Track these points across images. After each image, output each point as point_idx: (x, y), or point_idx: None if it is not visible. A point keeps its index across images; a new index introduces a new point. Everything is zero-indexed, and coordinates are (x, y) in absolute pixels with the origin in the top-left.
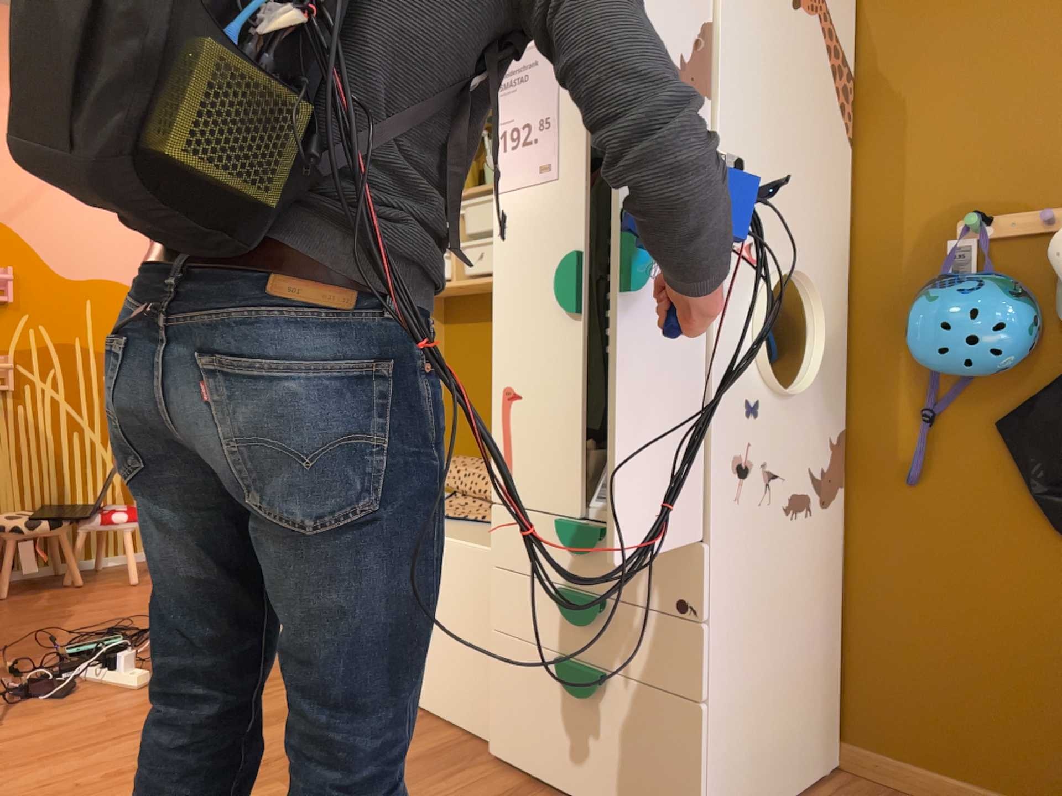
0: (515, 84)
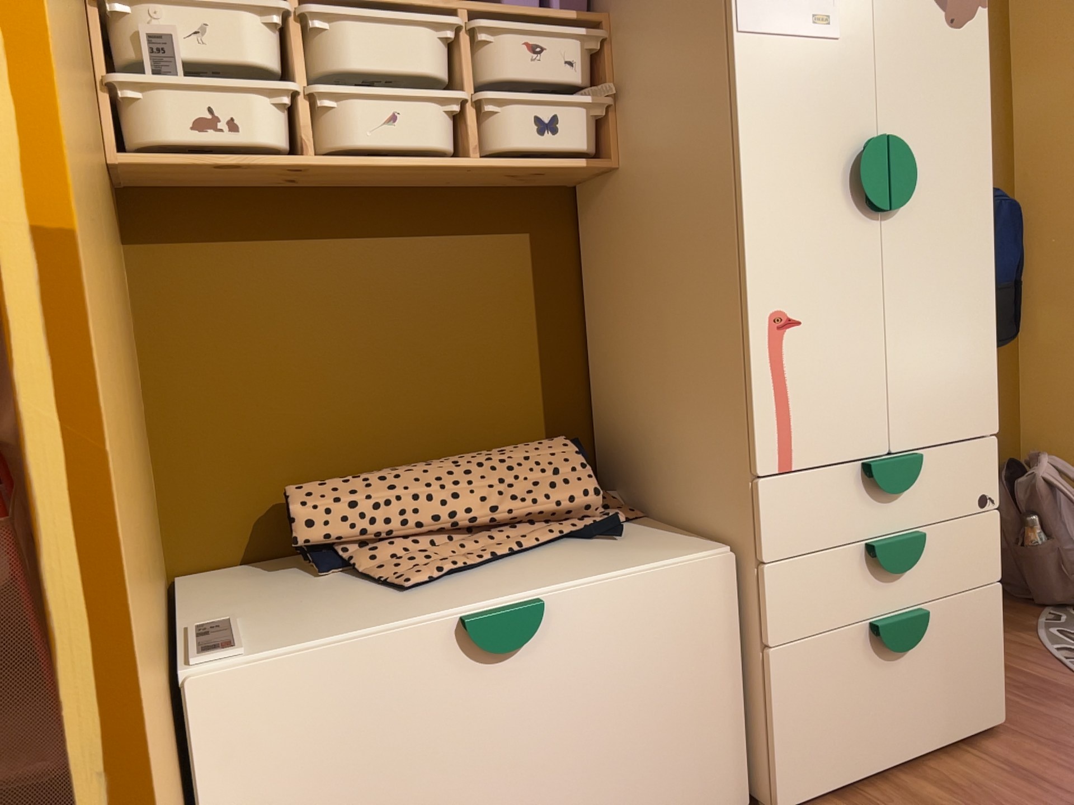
0: None
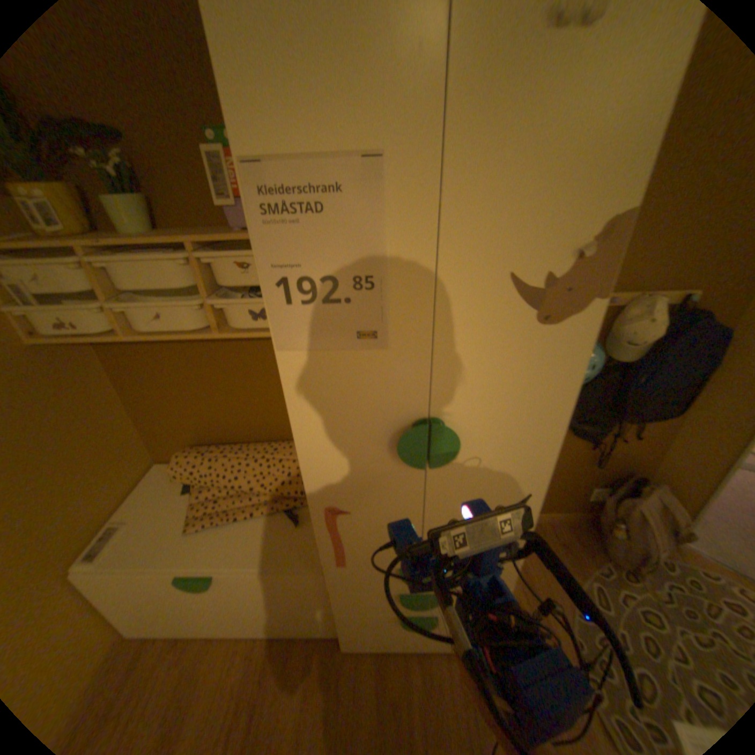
0: (296, 211)
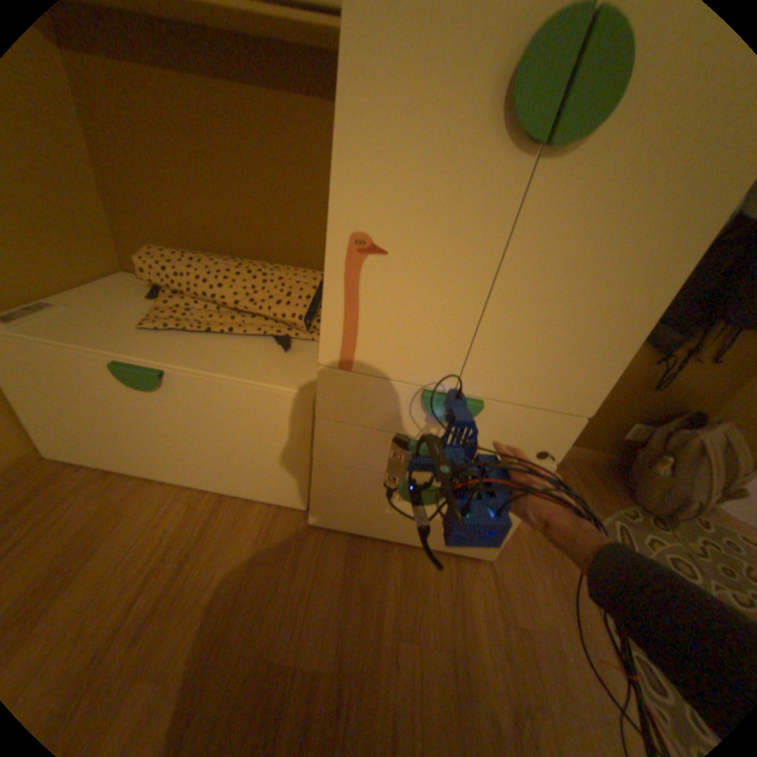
0: None
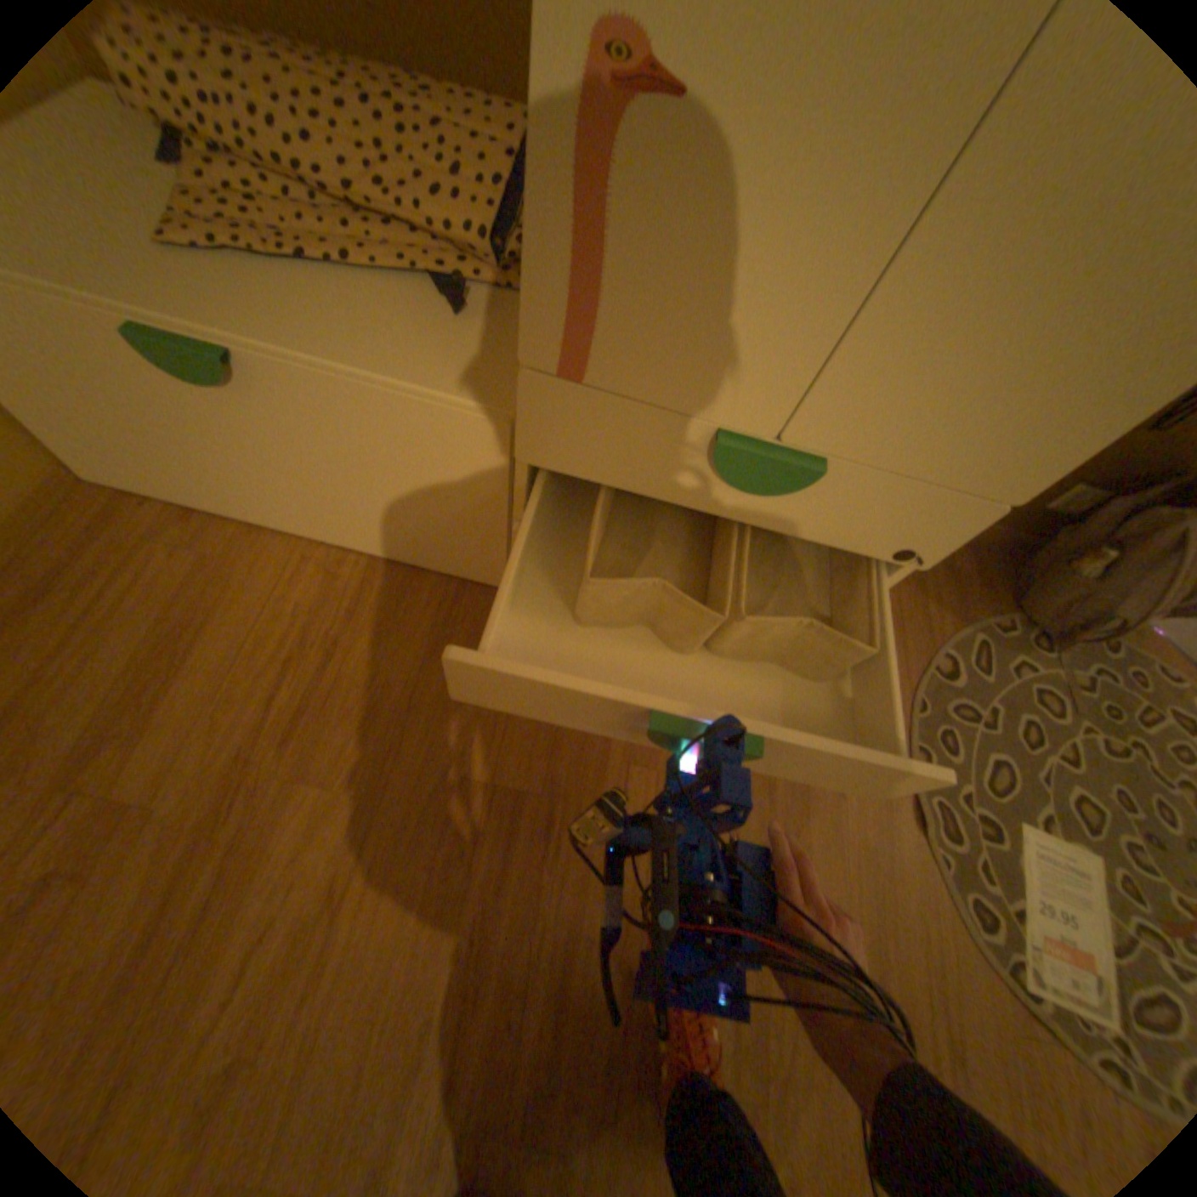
0: None
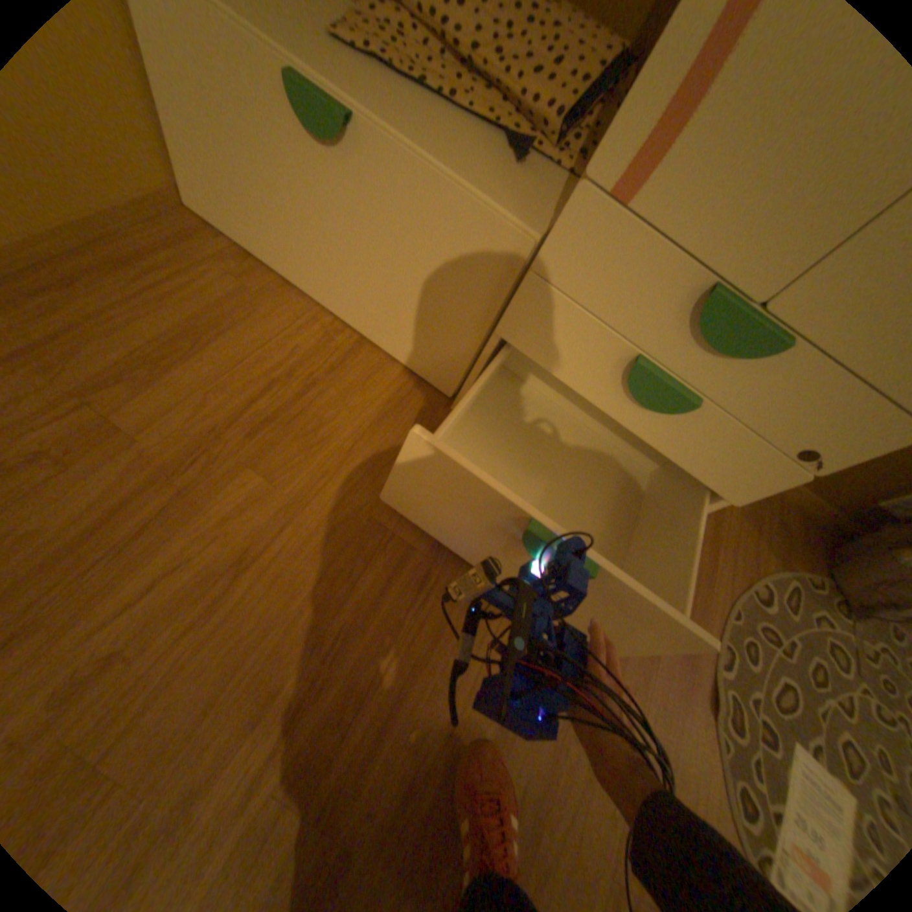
0: None
